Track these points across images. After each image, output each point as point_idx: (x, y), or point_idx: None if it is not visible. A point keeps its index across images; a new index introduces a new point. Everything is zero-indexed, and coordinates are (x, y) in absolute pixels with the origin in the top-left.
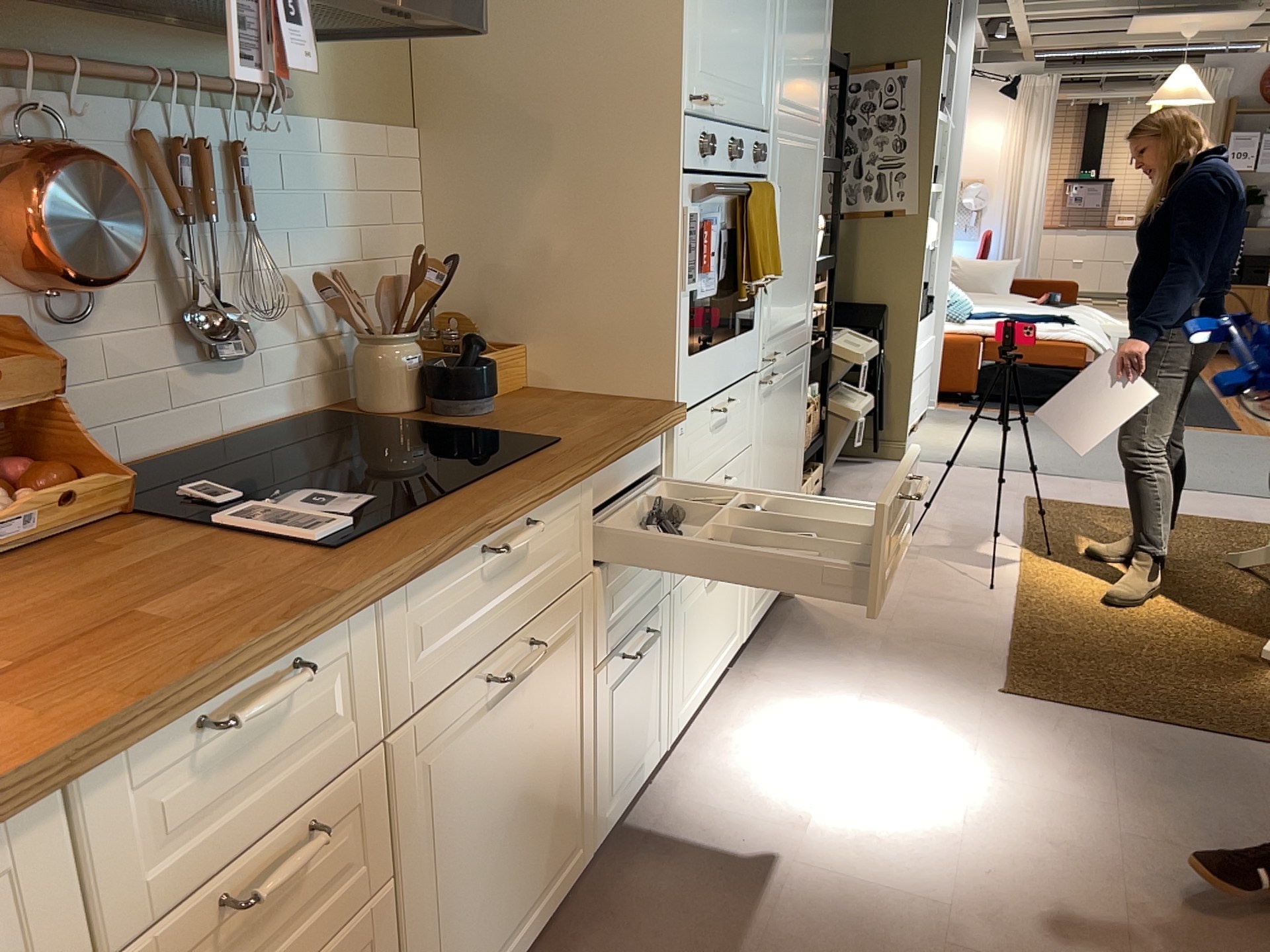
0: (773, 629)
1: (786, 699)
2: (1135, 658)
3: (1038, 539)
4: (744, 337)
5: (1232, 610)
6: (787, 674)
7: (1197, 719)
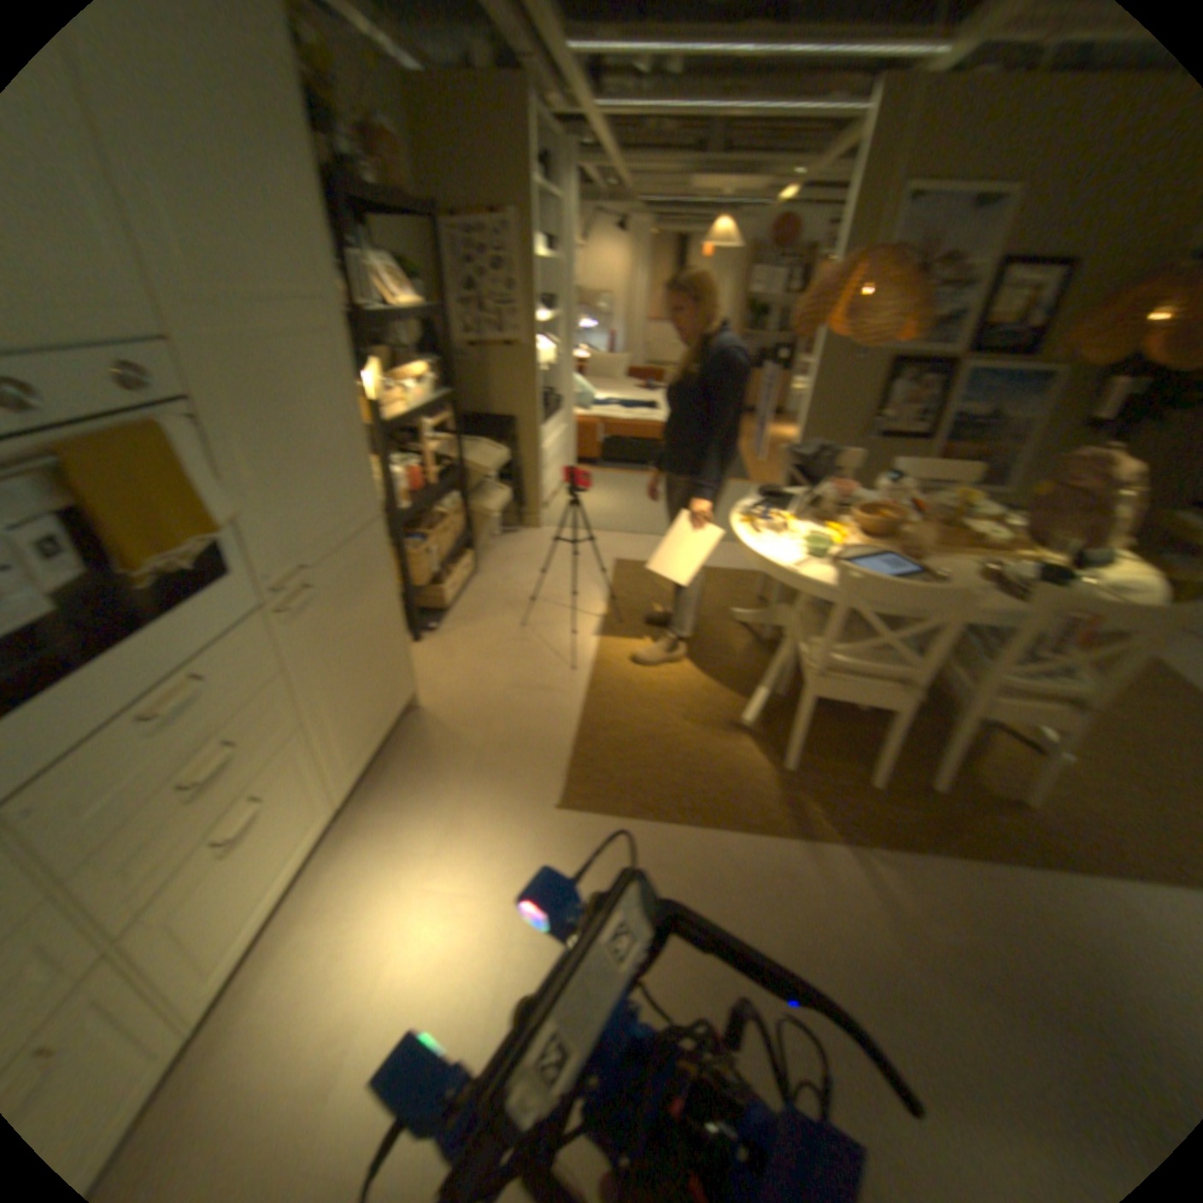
0: (385, 758)
1: (368, 866)
2: (661, 741)
3: (615, 606)
4: (196, 595)
5: (731, 668)
6: (379, 825)
7: (695, 813)
